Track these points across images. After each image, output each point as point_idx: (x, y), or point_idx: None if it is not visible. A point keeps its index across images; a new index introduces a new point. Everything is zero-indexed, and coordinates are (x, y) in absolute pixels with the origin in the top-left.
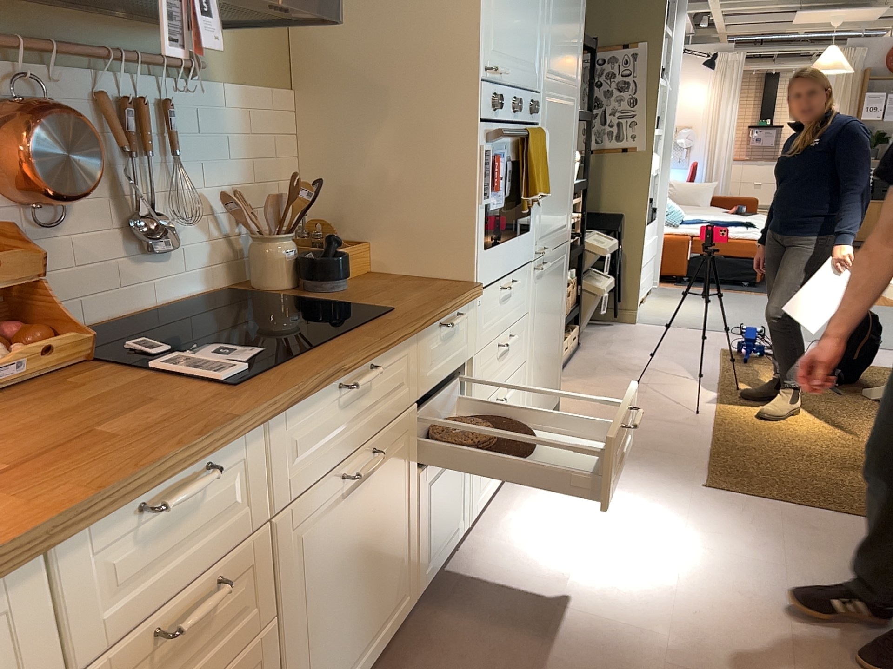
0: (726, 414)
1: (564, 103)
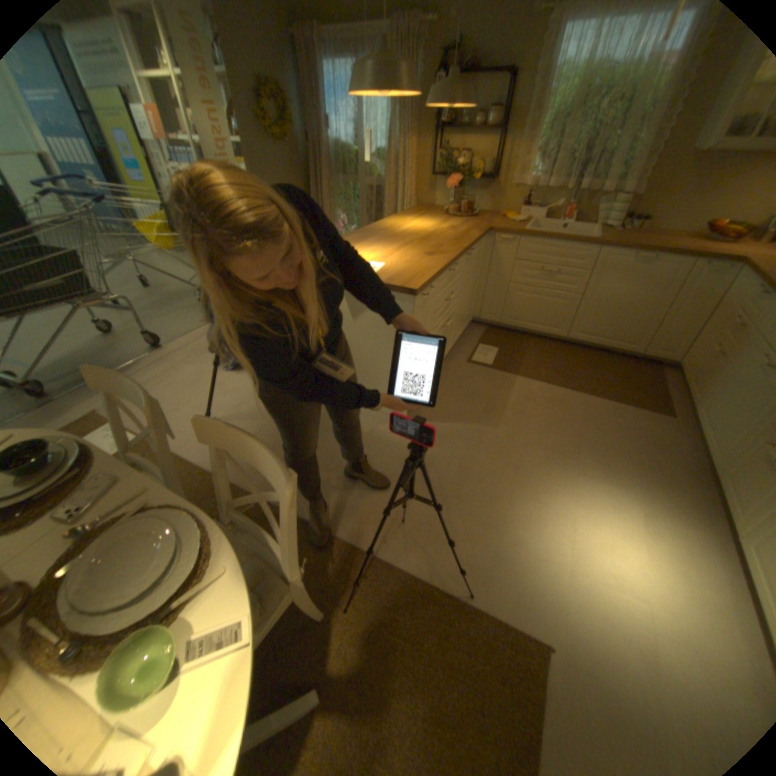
0: None
1: None
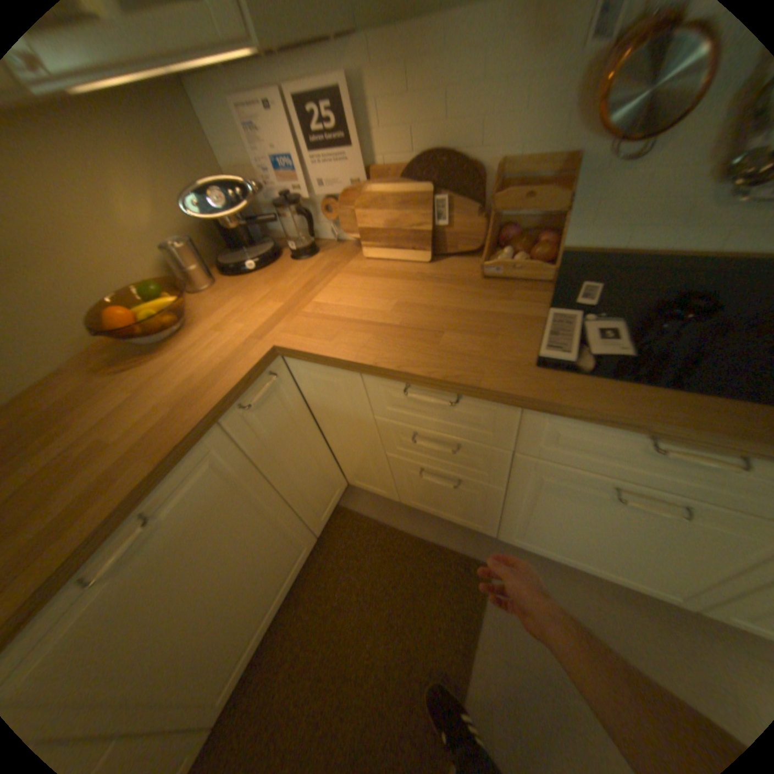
0: None
1: None
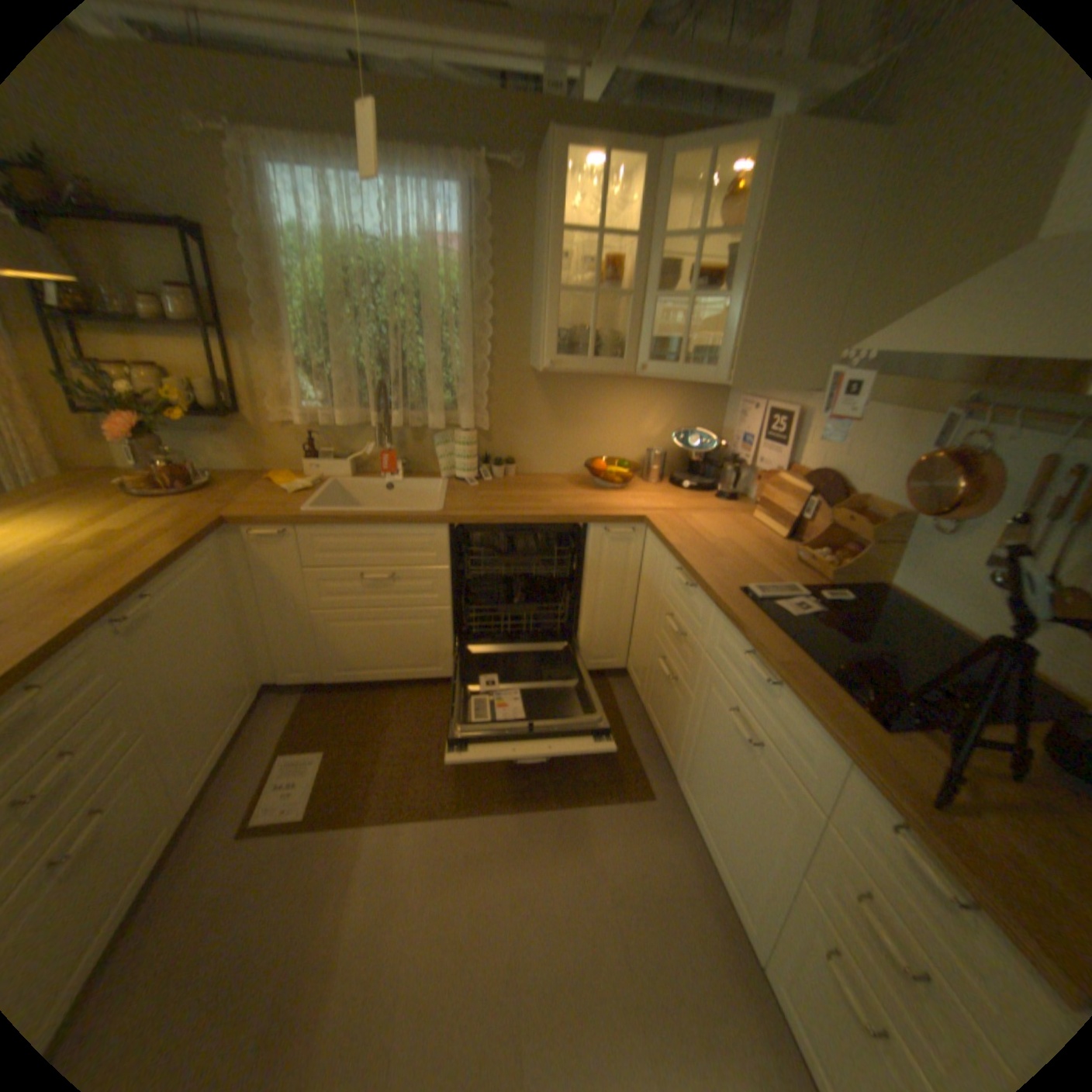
0: None
1: None
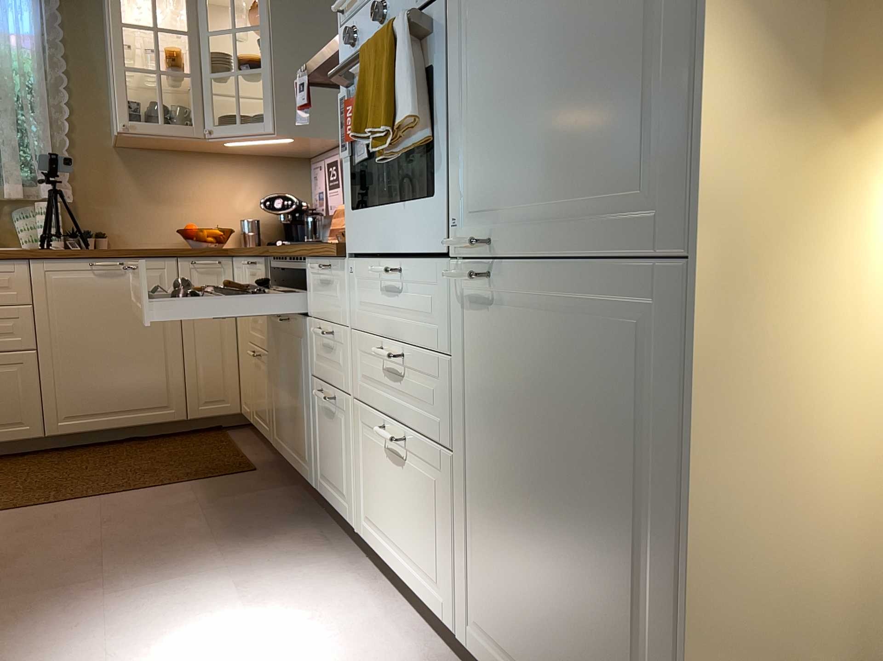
0: None
1: None
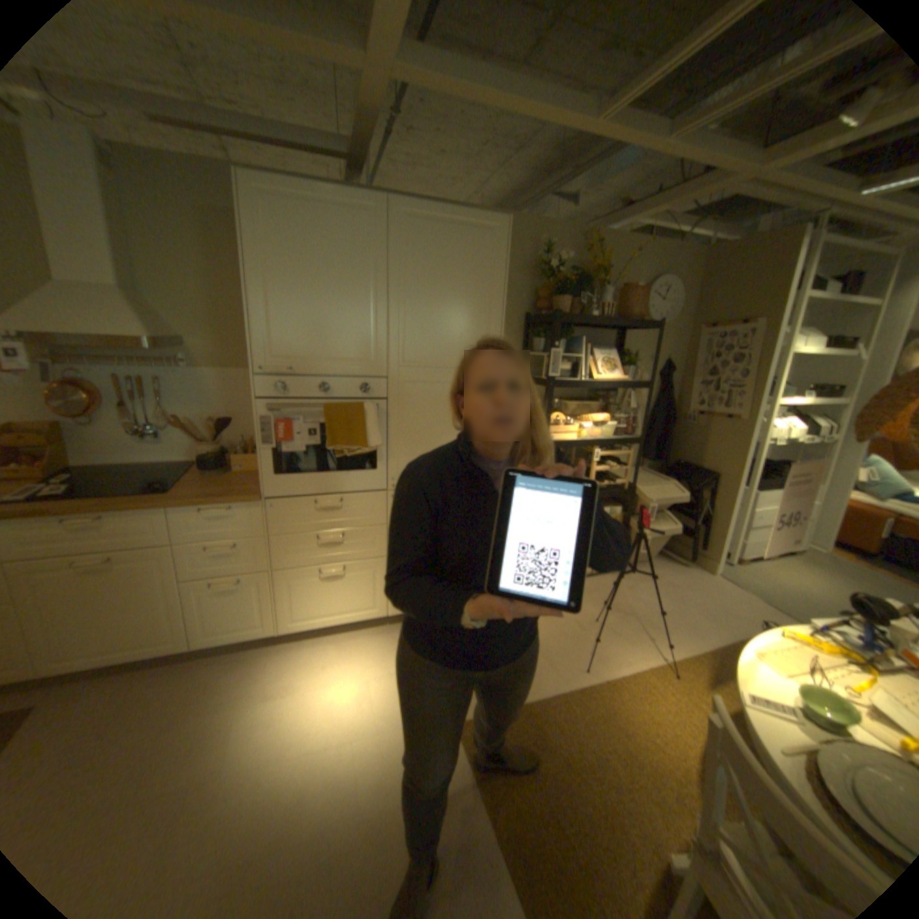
0: (612, 693)
1: (449, 383)
